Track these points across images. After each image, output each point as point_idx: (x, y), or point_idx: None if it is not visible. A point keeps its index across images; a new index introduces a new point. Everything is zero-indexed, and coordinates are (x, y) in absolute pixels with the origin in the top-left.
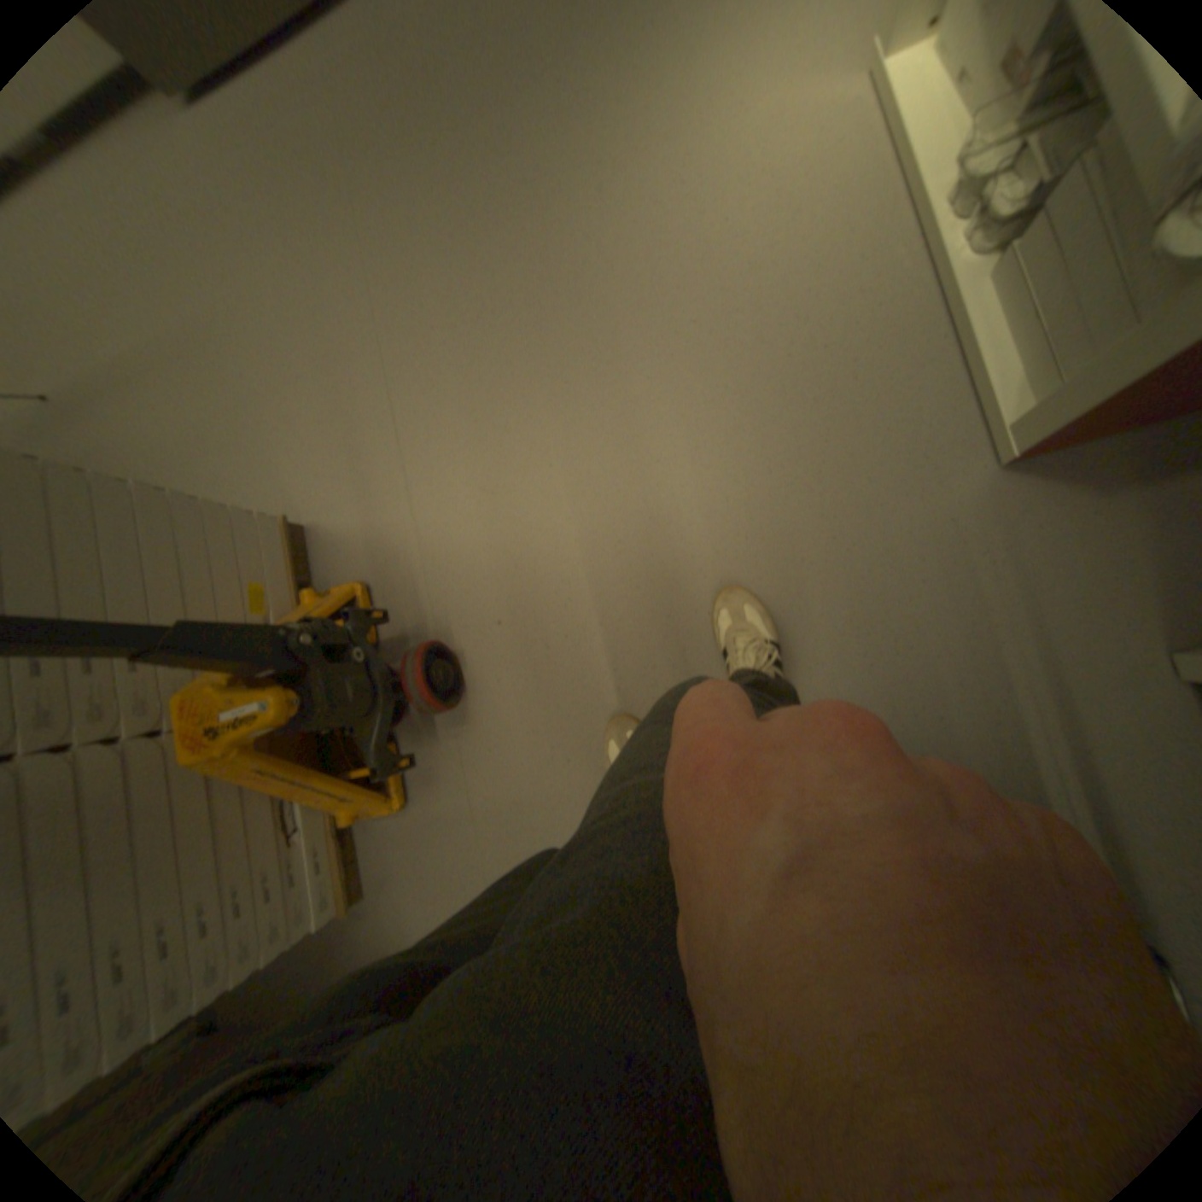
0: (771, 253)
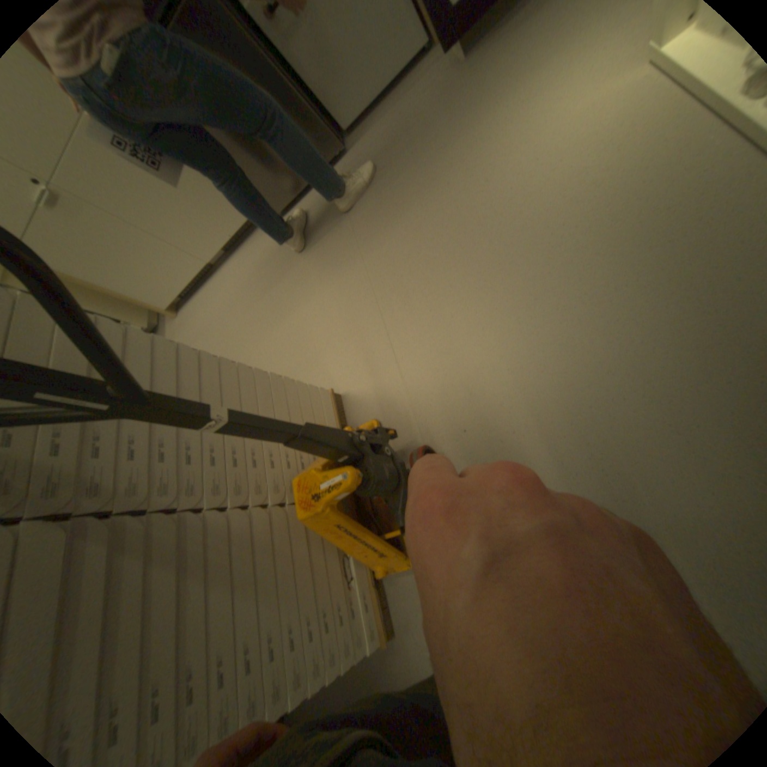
0: (609, 172)
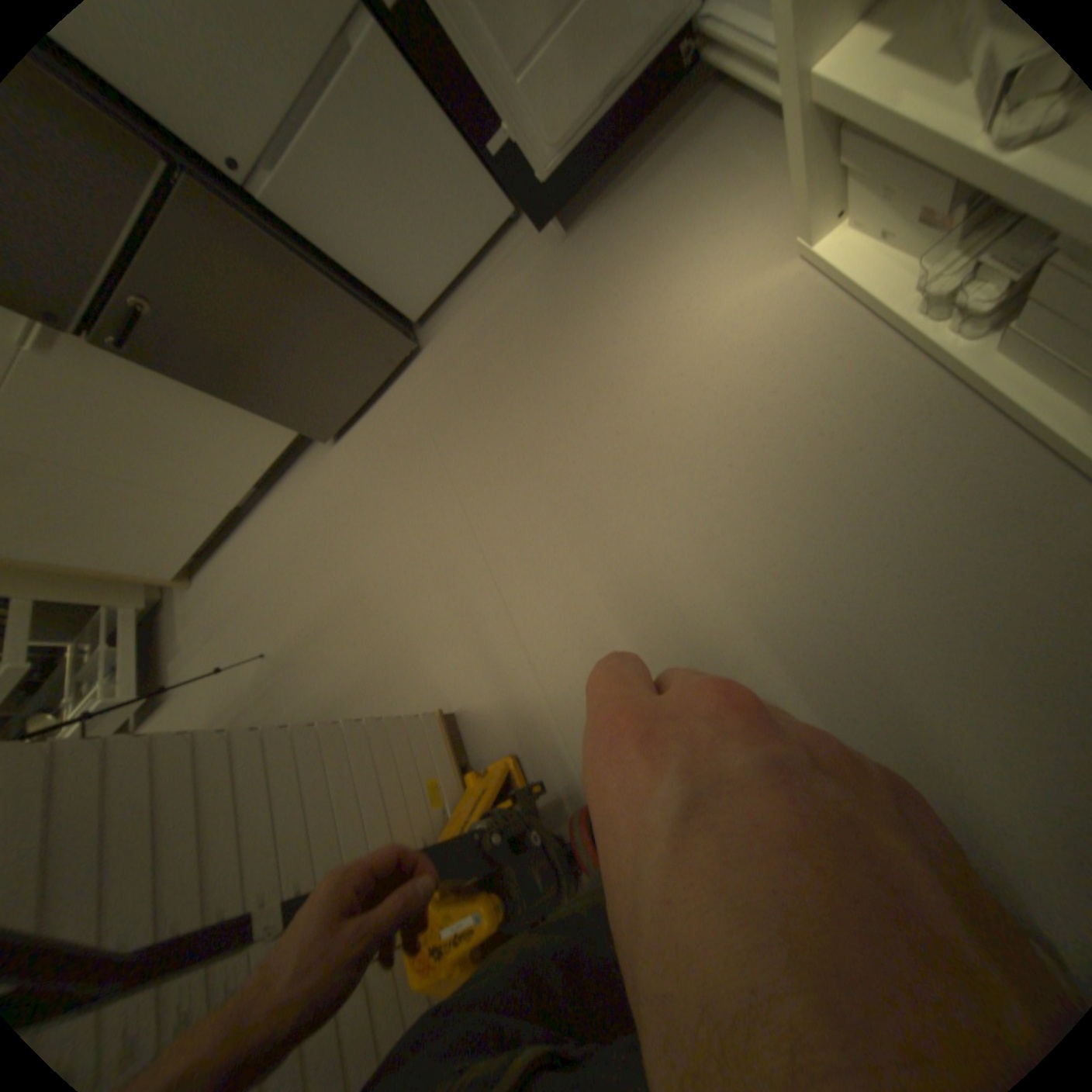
0: (777, 397)
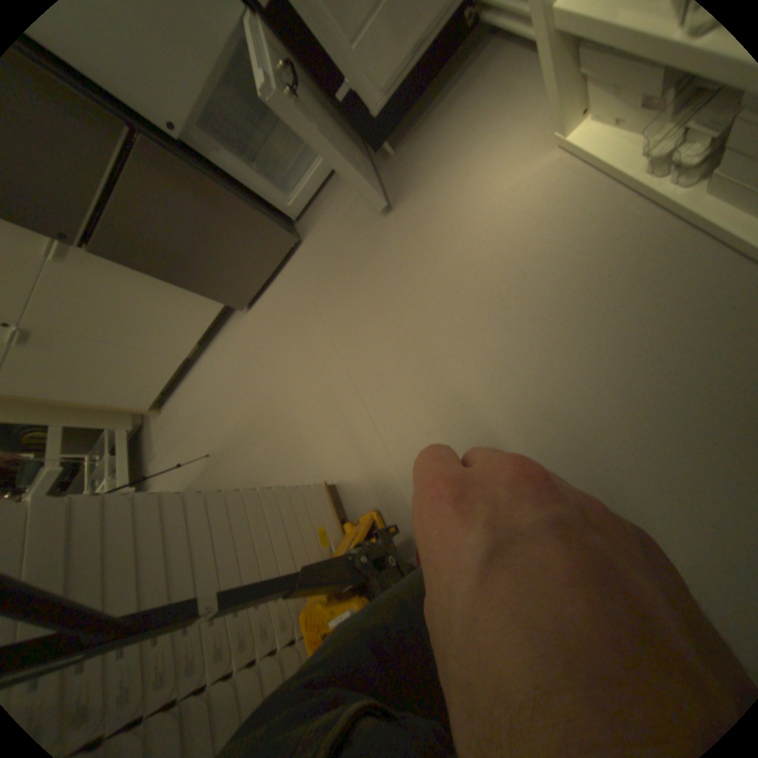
0: (547, 246)
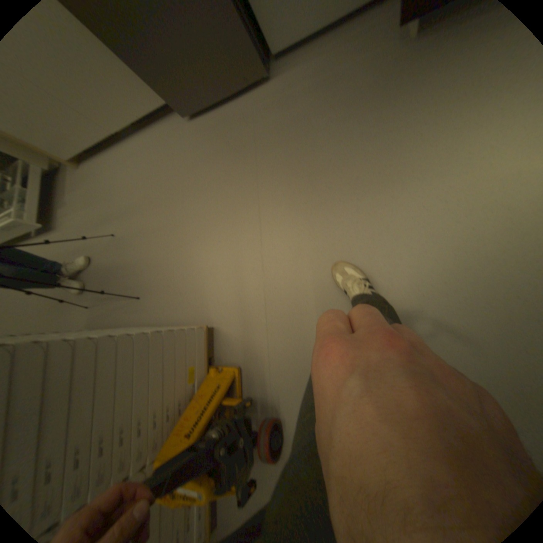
0: (503, 256)
